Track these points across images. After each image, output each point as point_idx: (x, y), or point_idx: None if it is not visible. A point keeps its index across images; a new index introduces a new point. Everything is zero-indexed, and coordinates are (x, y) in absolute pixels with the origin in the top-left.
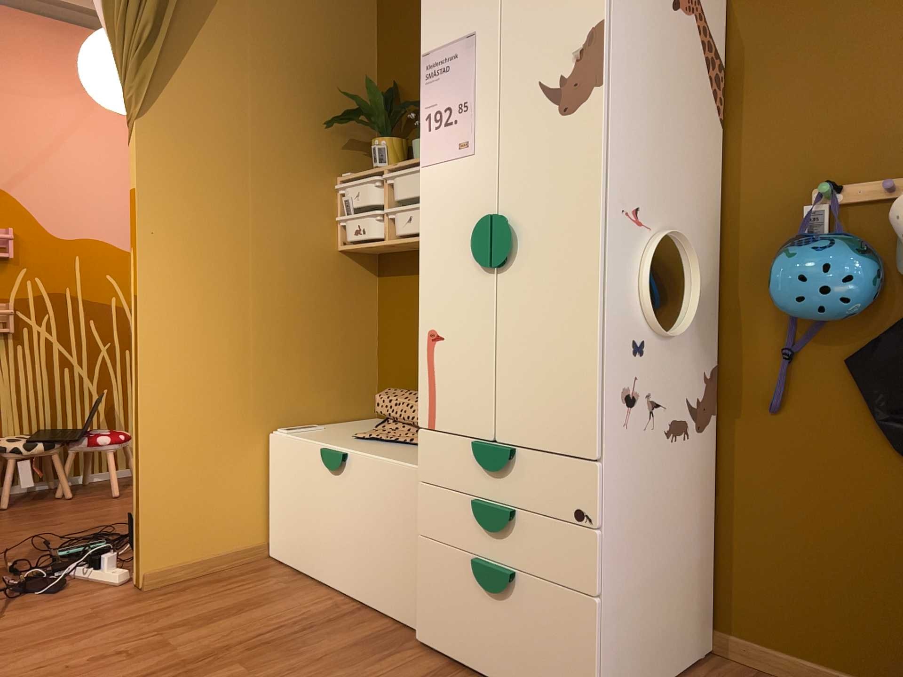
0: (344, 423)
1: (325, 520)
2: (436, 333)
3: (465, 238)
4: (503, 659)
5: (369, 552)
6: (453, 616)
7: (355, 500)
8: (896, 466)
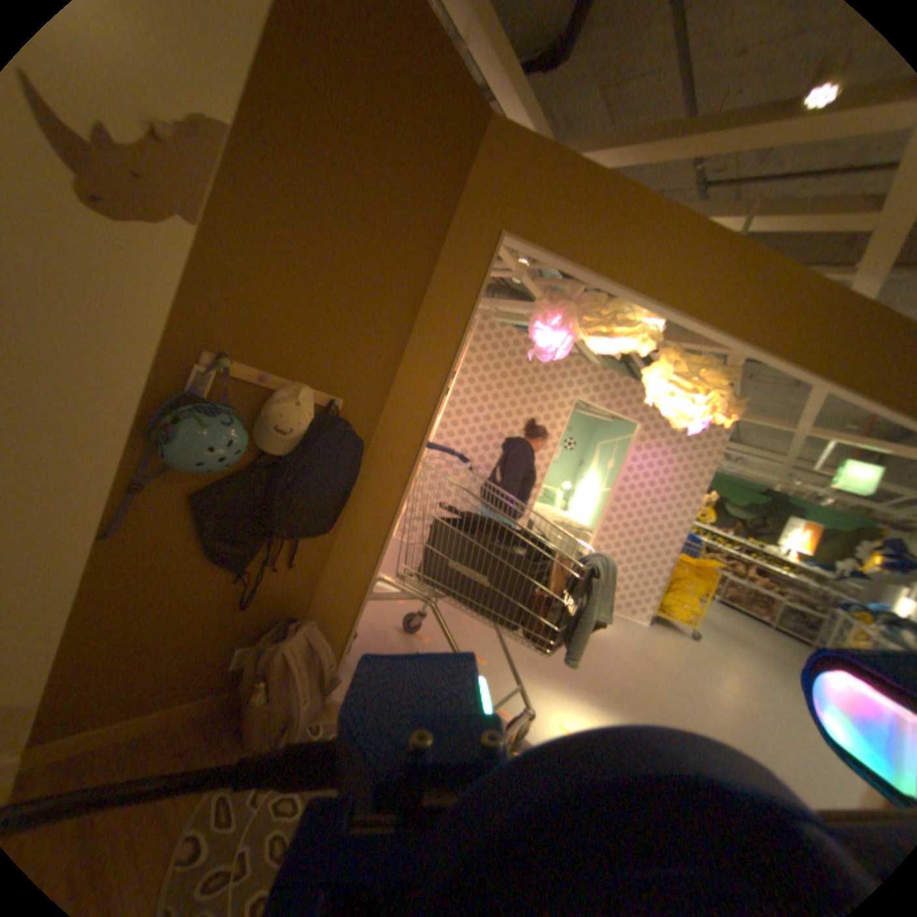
0: None
1: None
2: None
3: None
4: None
5: None
6: None
7: None
8: (202, 570)
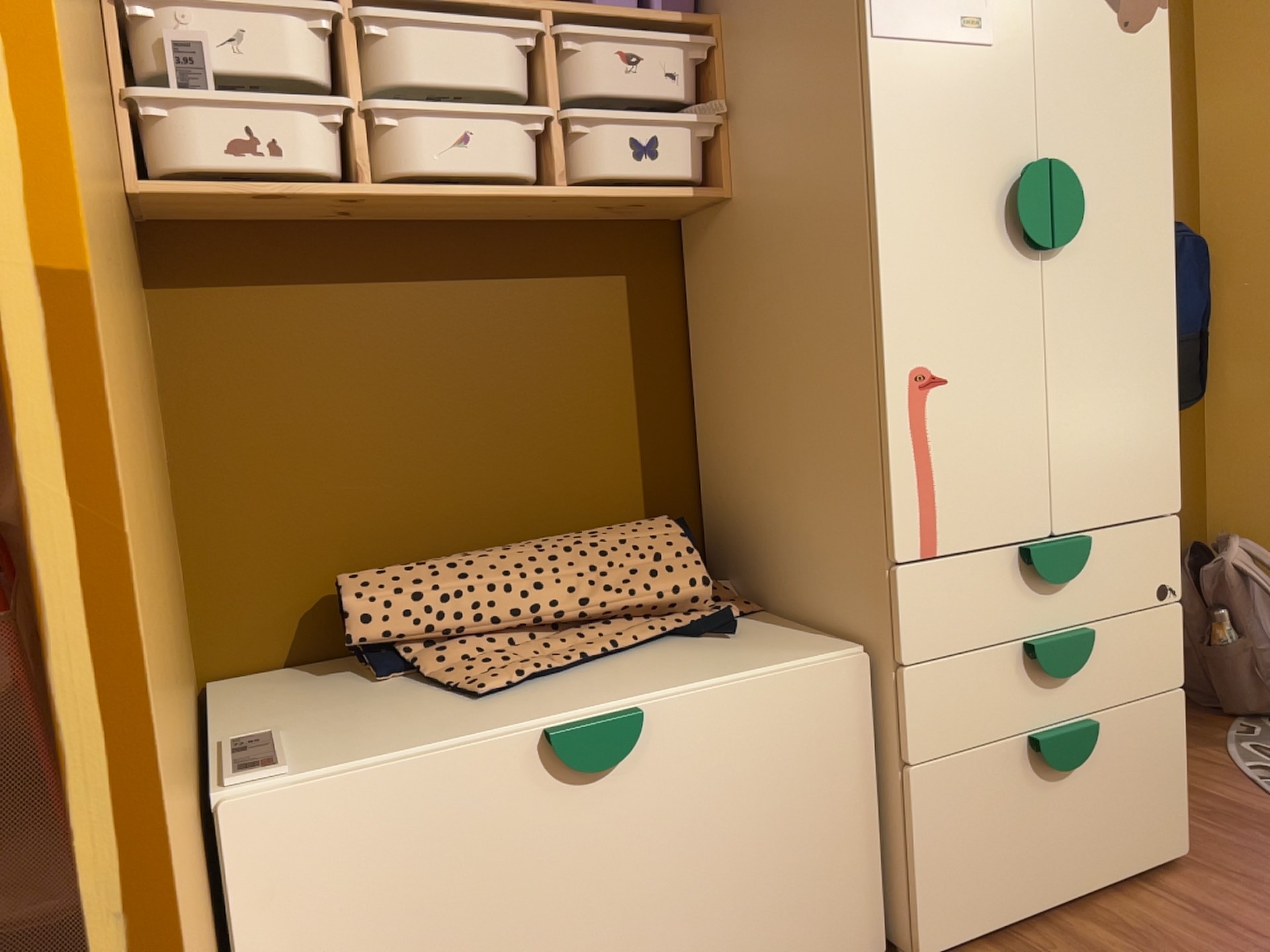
0: (242, 709)
1: (567, 916)
2: (935, 376)
3: (983, 196)
4: (1079, 857)
5: (735, 896)
6: (996, 858)
7: (682, 807)
8: None
